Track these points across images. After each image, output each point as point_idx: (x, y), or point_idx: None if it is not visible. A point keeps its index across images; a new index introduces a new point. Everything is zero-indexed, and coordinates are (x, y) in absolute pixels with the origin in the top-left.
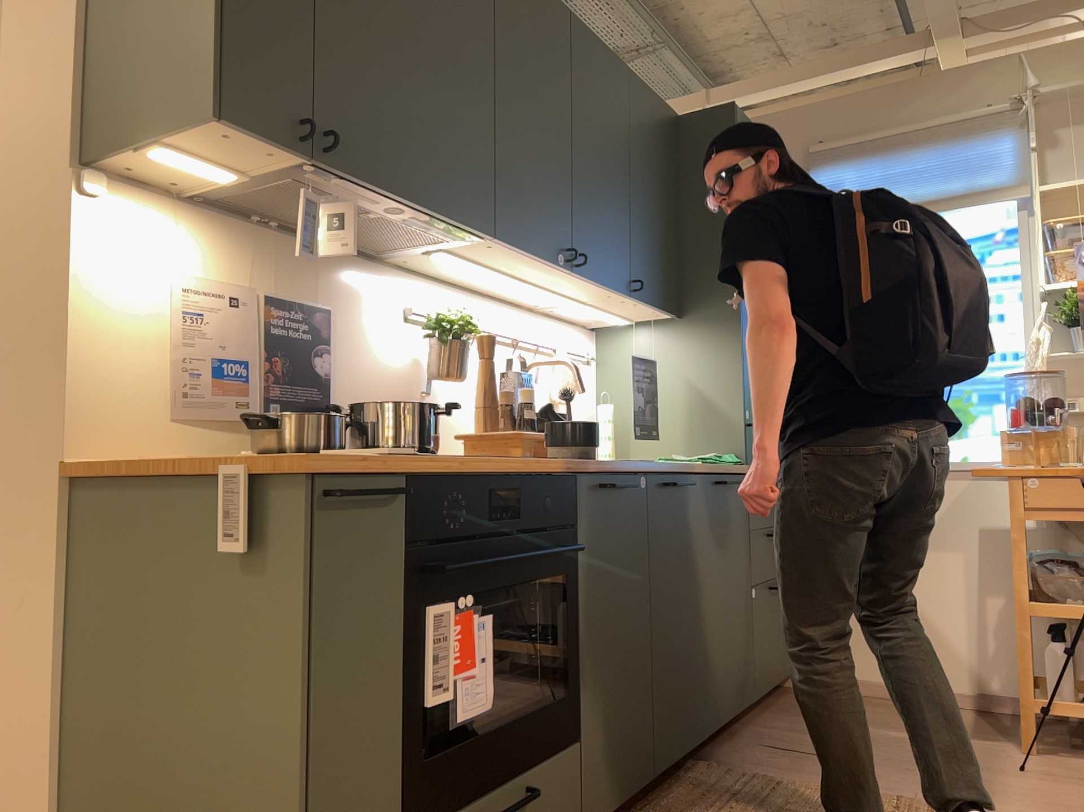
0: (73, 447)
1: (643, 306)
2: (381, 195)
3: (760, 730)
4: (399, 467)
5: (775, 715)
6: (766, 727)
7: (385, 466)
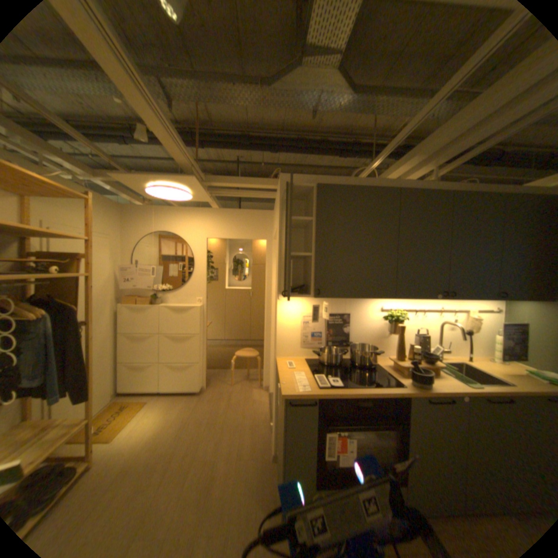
0: (277, 355)
1: (516, 300)
2: (342, 298)
3: None
4: (318, 396)
5: None
6: None
7: (310, 397)
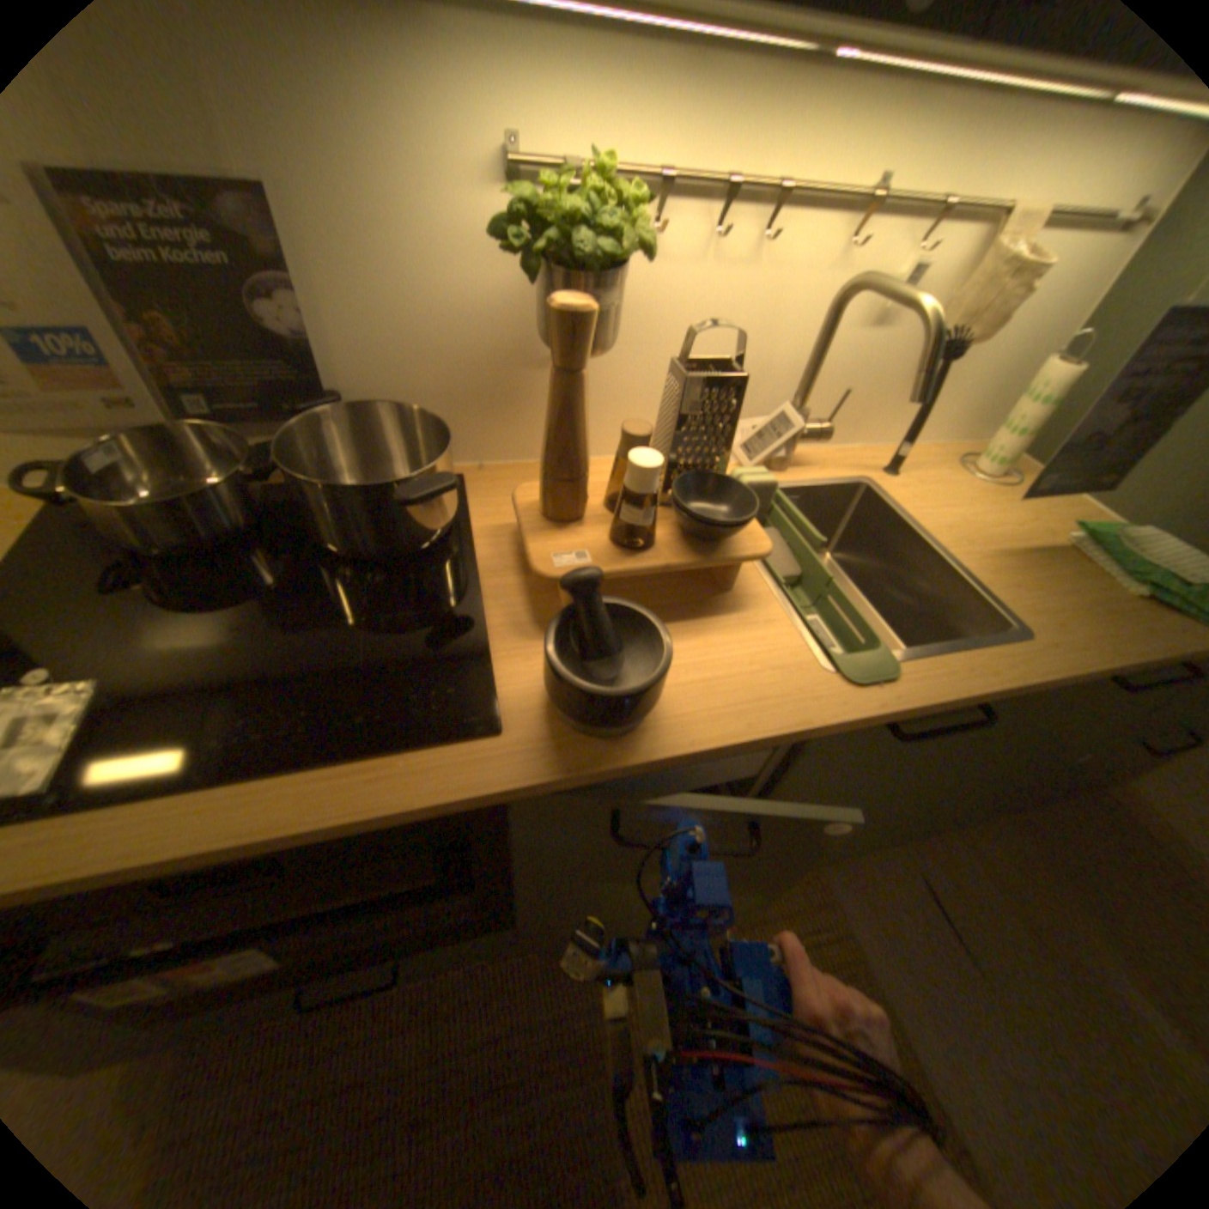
0: None
1: None
2: None
3: (955, 848)
4: None
5: (1008, 829)
6: (971, 847)
7: None
